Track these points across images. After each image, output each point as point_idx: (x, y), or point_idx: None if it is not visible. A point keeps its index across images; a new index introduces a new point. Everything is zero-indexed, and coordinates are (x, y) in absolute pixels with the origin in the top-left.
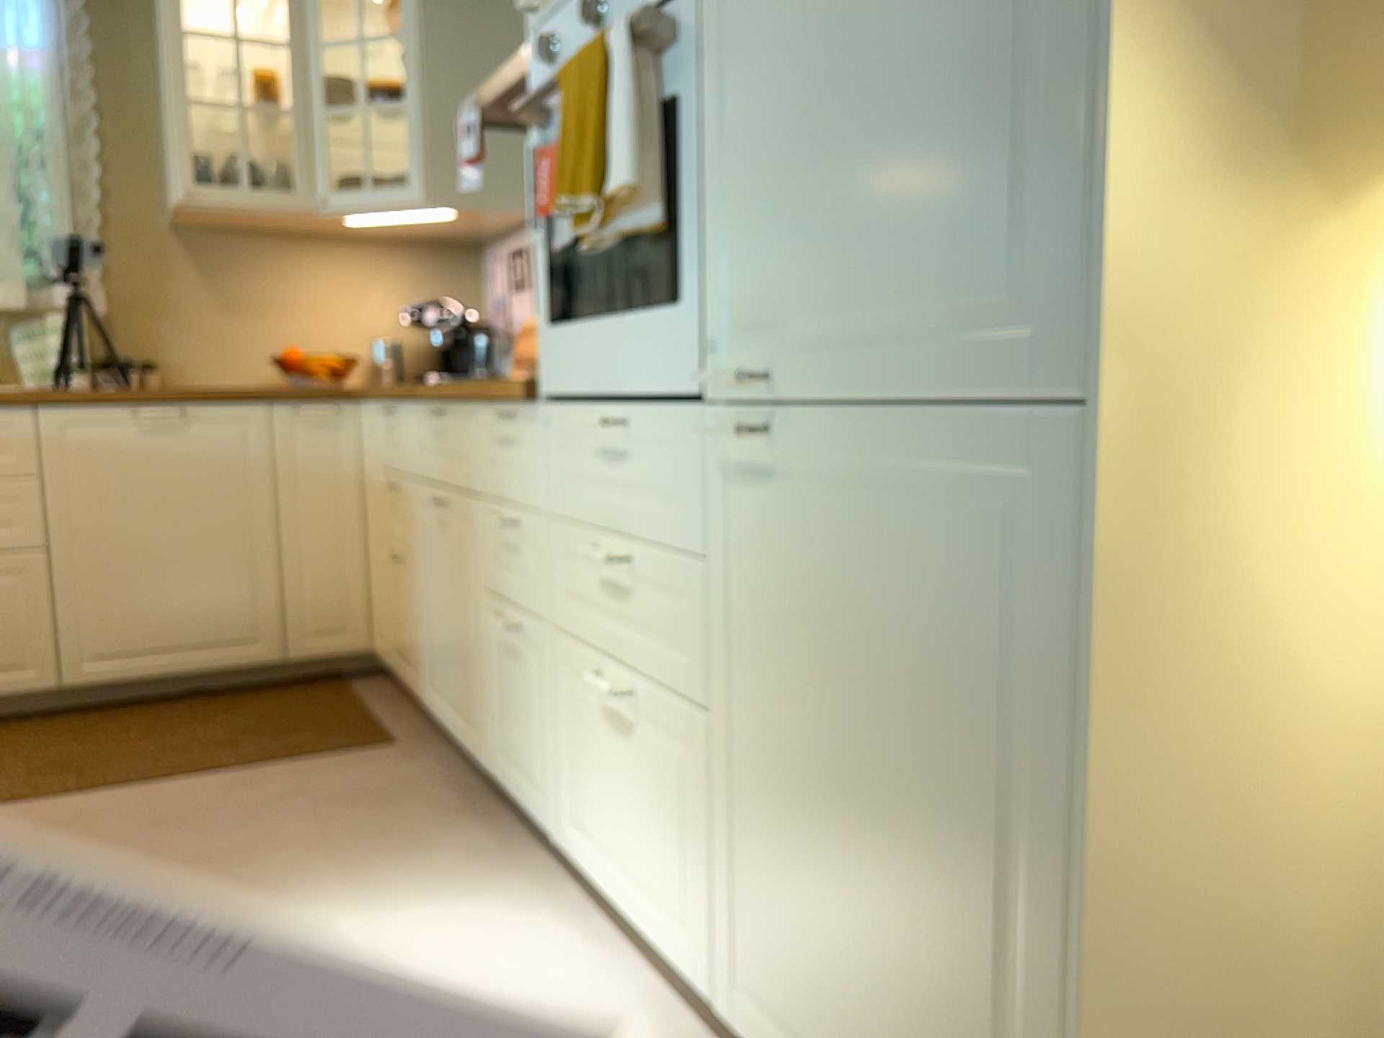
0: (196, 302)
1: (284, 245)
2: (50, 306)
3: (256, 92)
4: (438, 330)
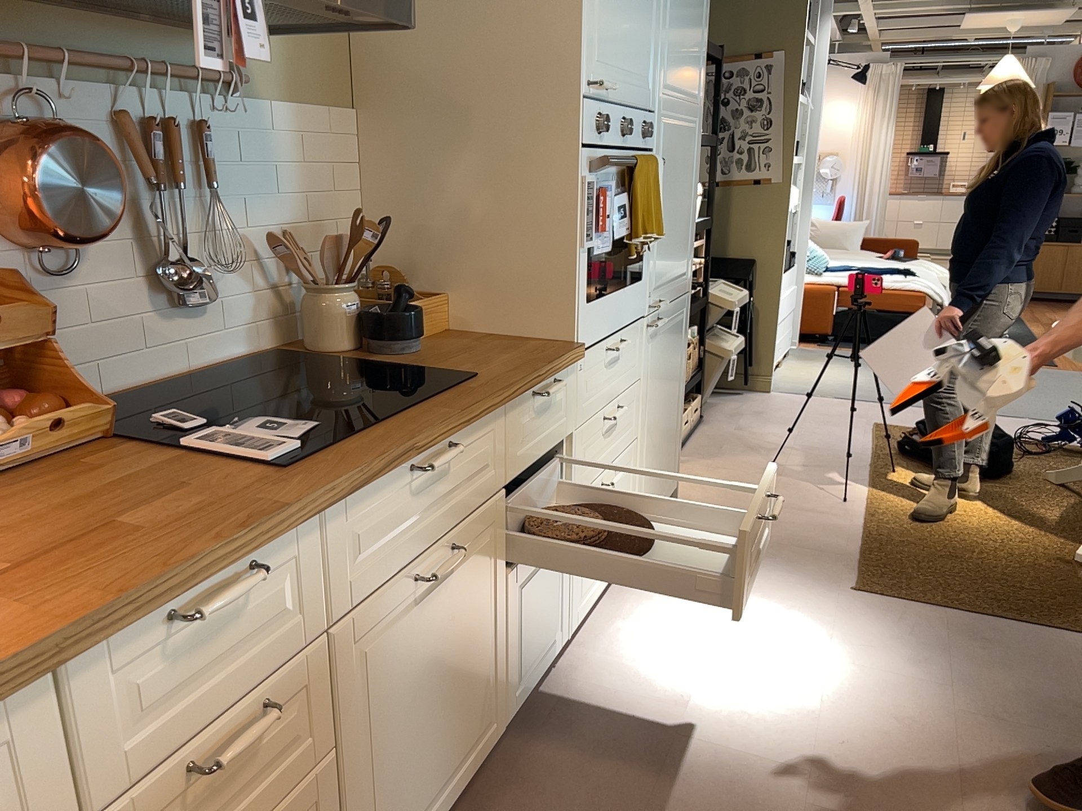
0: None
1: None
2: None
3: None
4: None
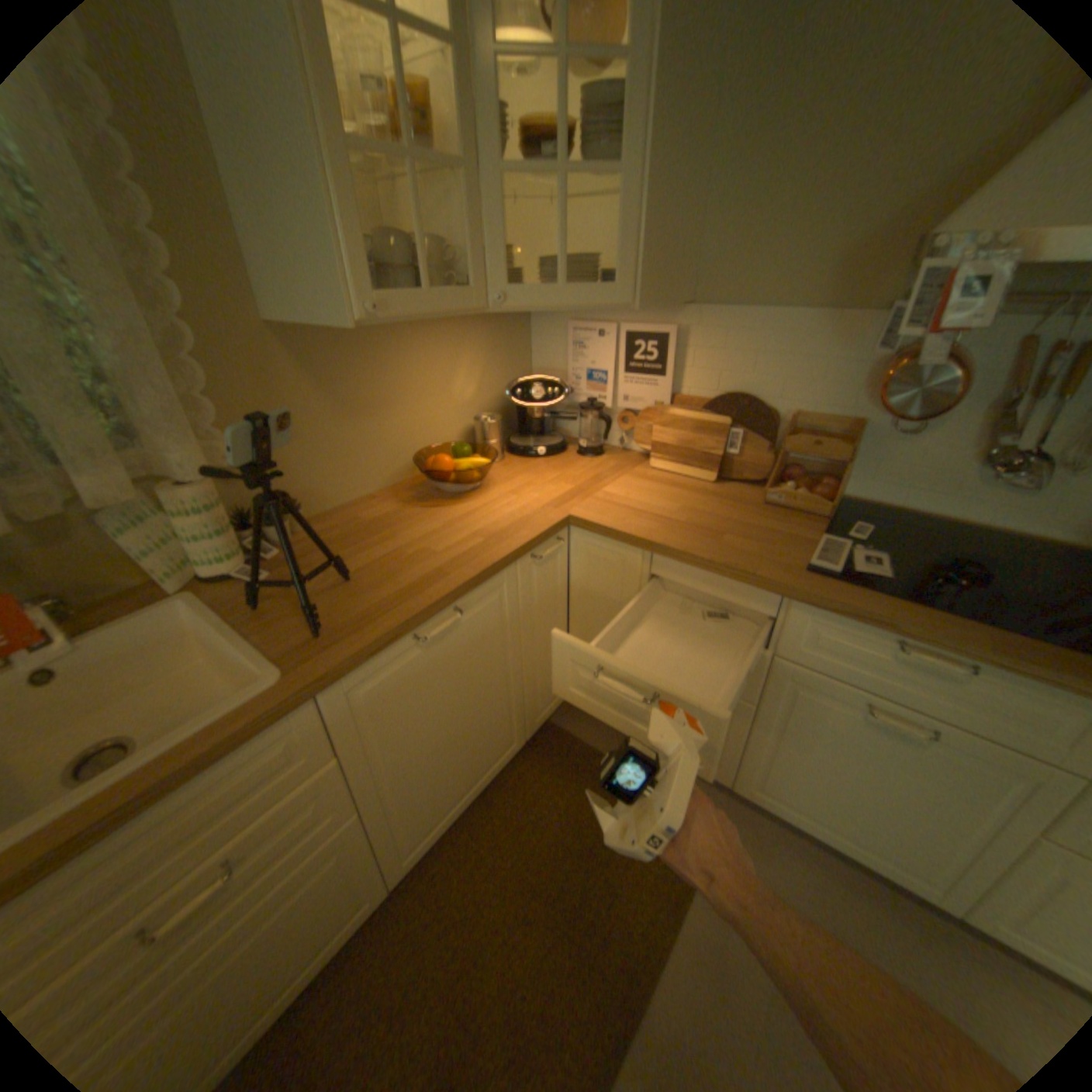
0: (318, 417)
1: (389, 332)
2: (164, 476)
3: (382, 123)
4: (543, 408)
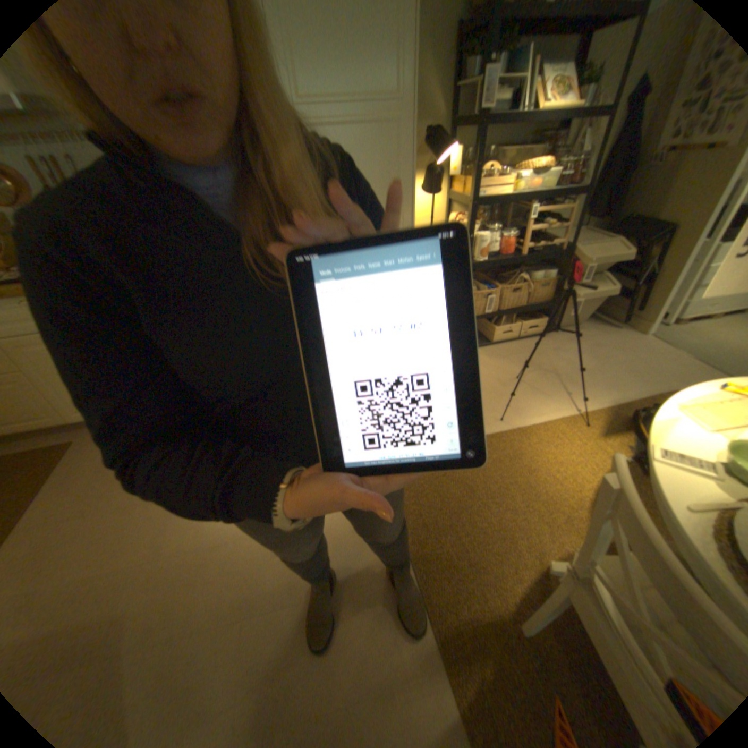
0: None
1: None
2: None
3: None
4: None
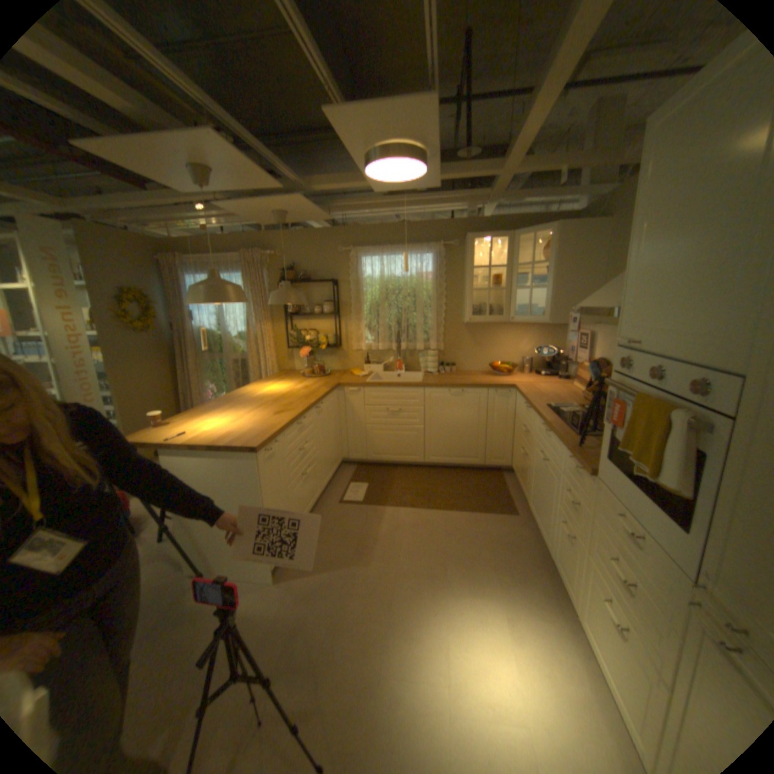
0: (468, 345)
1: (497, 326)
2: (429, 348)
3: (494, 281)
4: (547, 357)
